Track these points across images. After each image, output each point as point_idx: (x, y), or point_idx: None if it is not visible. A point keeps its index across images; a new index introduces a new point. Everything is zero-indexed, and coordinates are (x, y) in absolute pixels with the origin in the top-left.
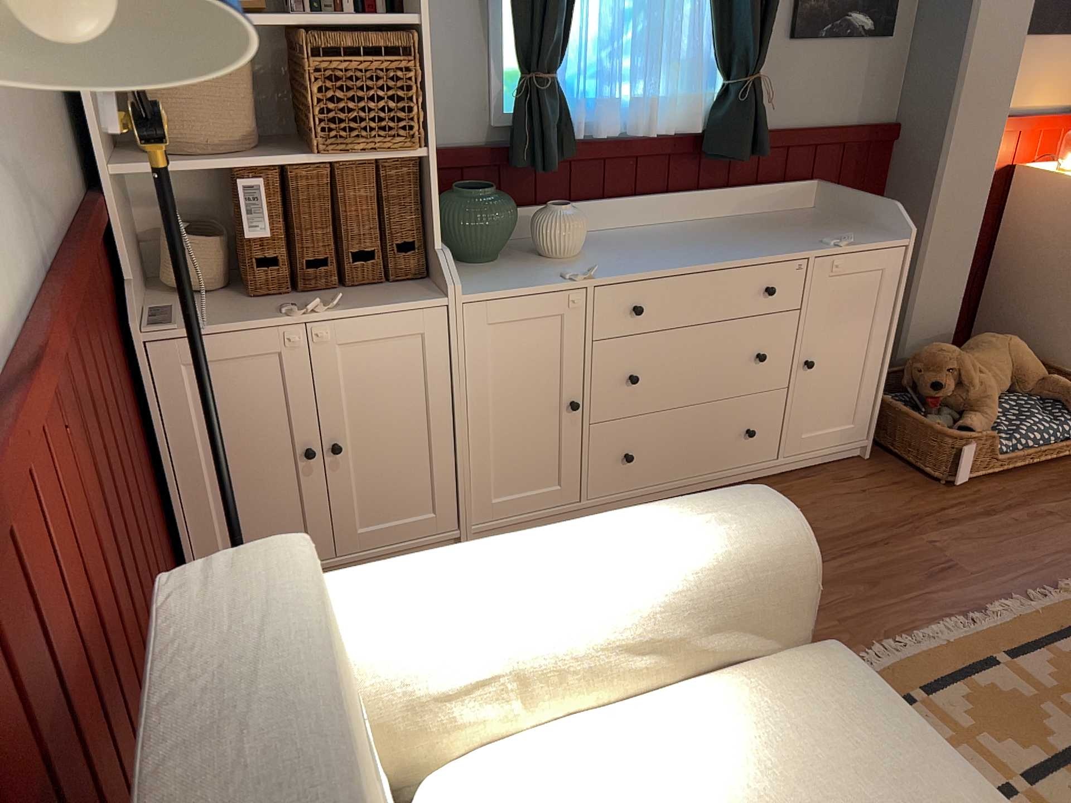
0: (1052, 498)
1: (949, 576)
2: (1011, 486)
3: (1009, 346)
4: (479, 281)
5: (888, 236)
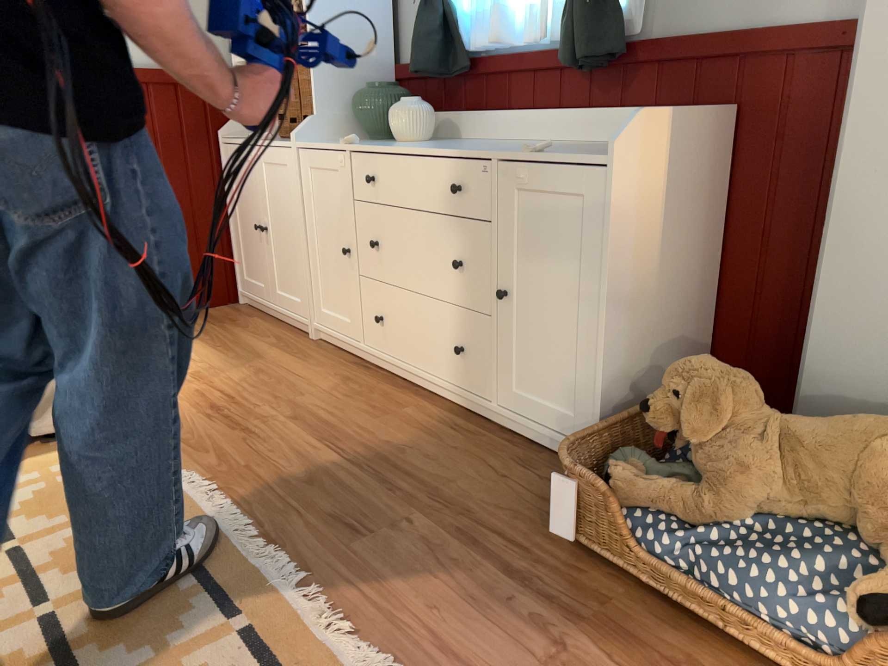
0: (623, 654)
1: (341, 530)
2: (631, 608)
3: (883, 438)
4: (329, 143)
5: (608, 154)
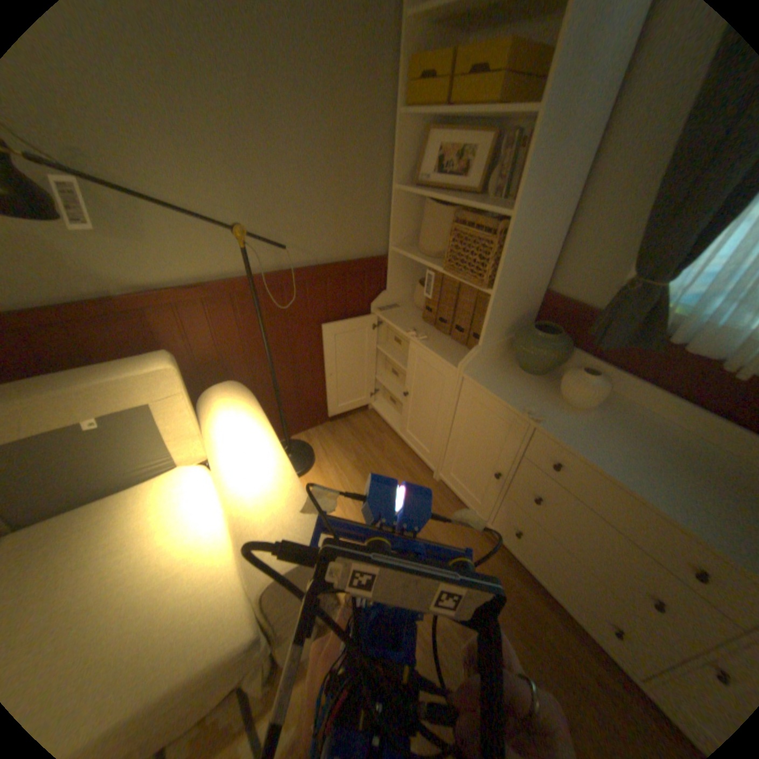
0: None
1: None
2: None
3: None
4: (494, 376)
5: None
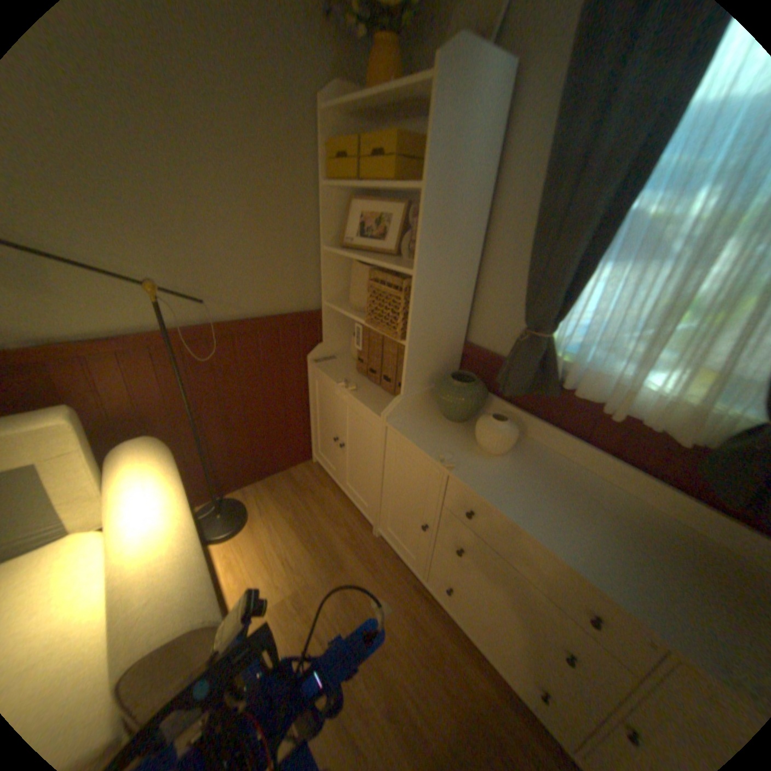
0: None
1: None
2: None
3: None
4: (416, 424)
5: None
